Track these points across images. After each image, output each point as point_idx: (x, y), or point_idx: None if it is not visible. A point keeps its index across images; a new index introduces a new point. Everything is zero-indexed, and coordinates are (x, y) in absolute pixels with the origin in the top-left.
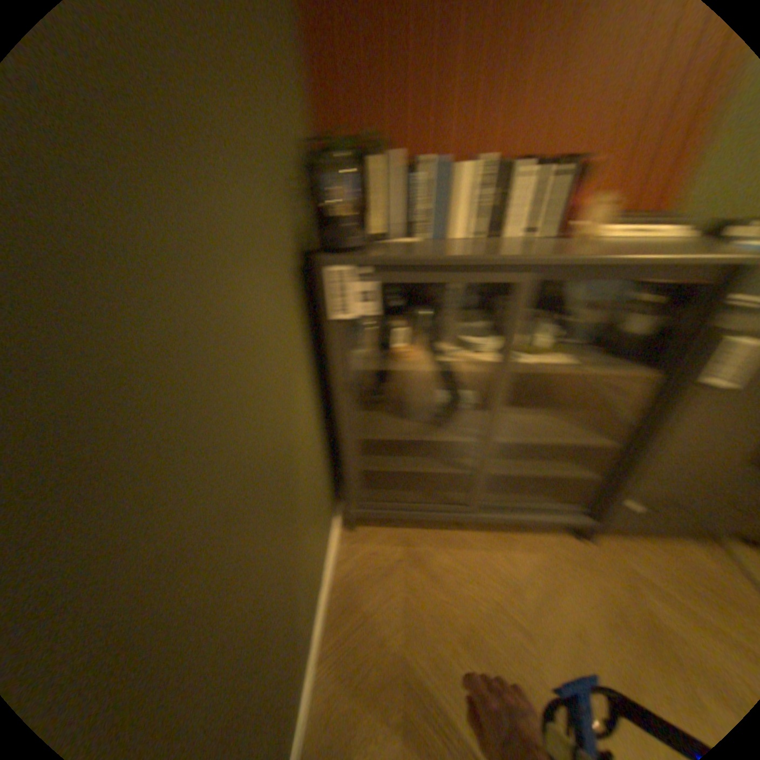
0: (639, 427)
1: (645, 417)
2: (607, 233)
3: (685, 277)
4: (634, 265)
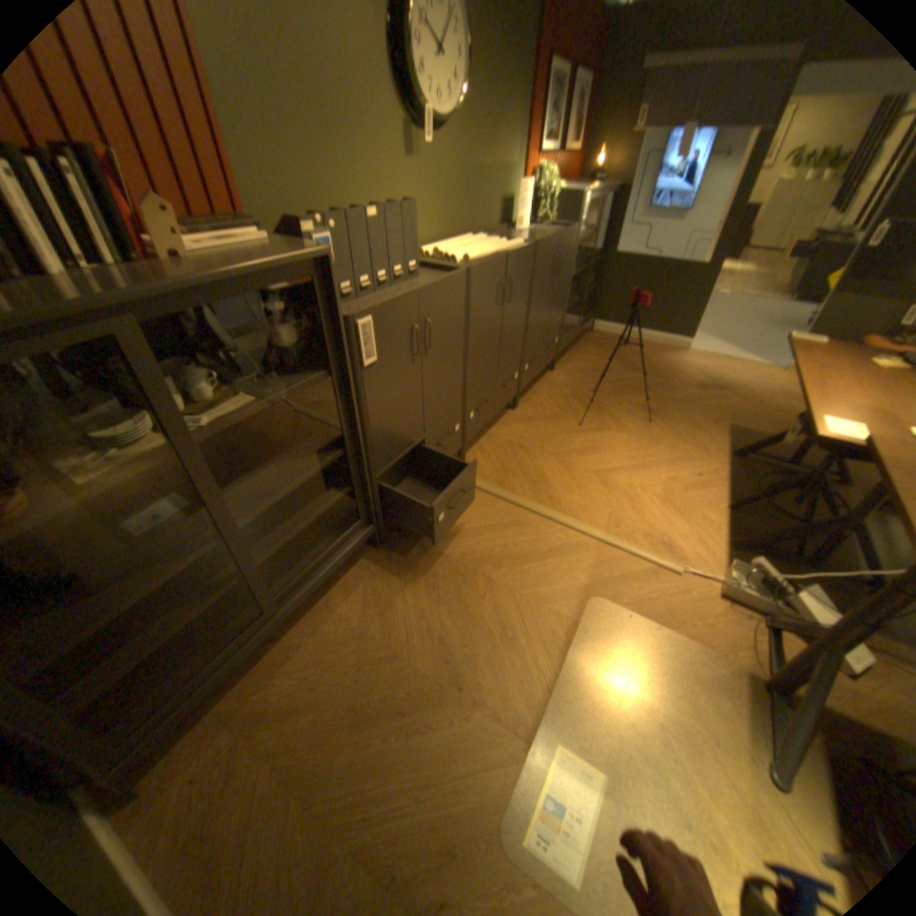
0: (346, 426)
1: (344, 416)
2: (186, 246)
3: (289, 278)
4: (237, 278)
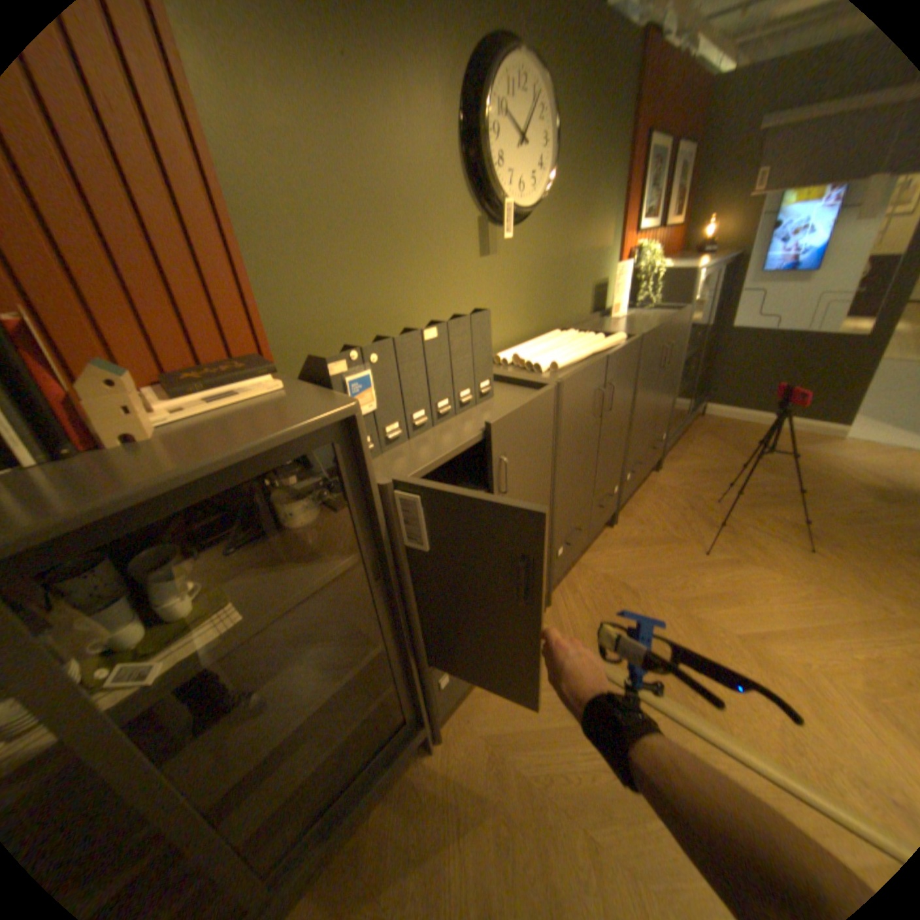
0: (383, 618)
1: (380, 606)
2: (150, 421)
3: (290, 454)
4: (193, 478)
